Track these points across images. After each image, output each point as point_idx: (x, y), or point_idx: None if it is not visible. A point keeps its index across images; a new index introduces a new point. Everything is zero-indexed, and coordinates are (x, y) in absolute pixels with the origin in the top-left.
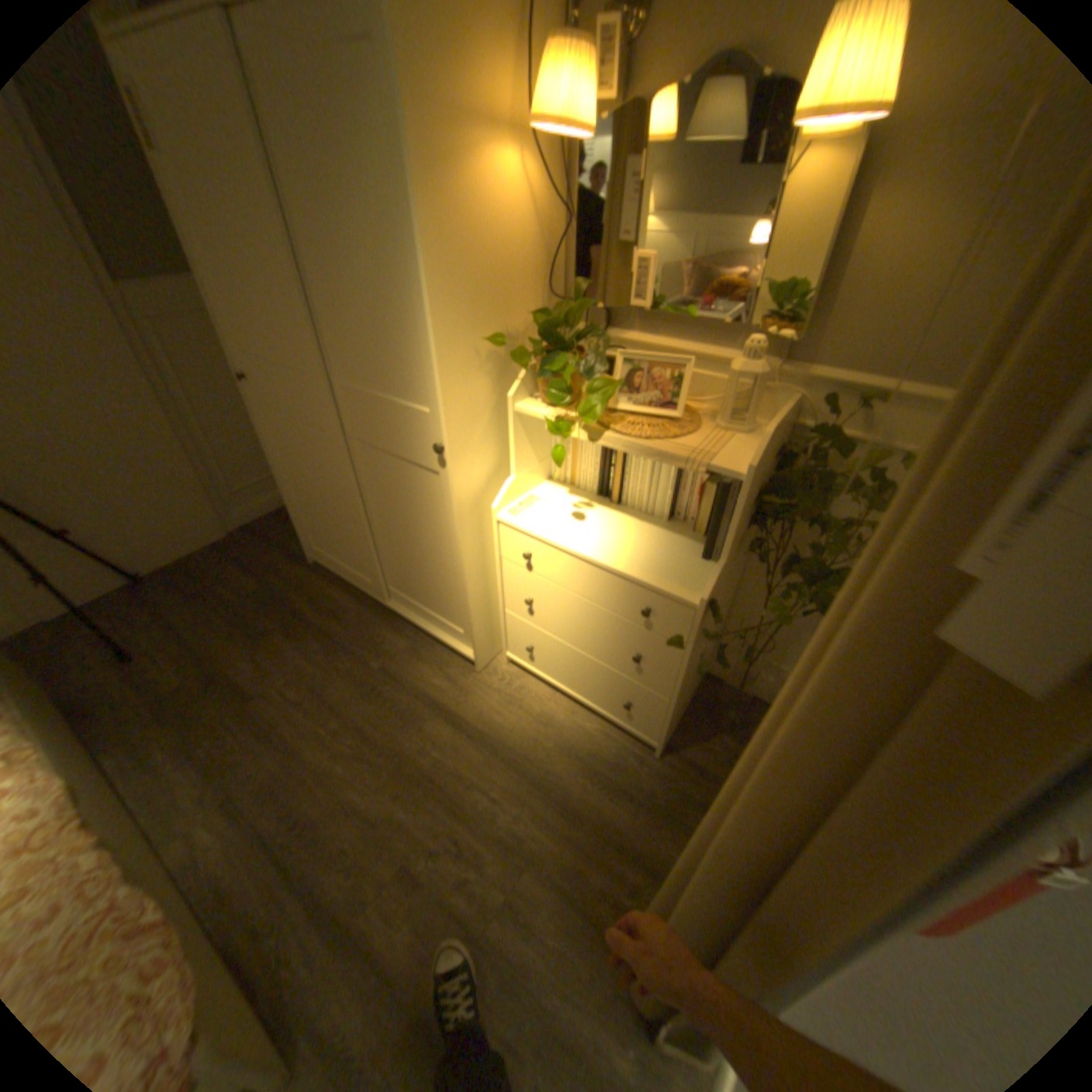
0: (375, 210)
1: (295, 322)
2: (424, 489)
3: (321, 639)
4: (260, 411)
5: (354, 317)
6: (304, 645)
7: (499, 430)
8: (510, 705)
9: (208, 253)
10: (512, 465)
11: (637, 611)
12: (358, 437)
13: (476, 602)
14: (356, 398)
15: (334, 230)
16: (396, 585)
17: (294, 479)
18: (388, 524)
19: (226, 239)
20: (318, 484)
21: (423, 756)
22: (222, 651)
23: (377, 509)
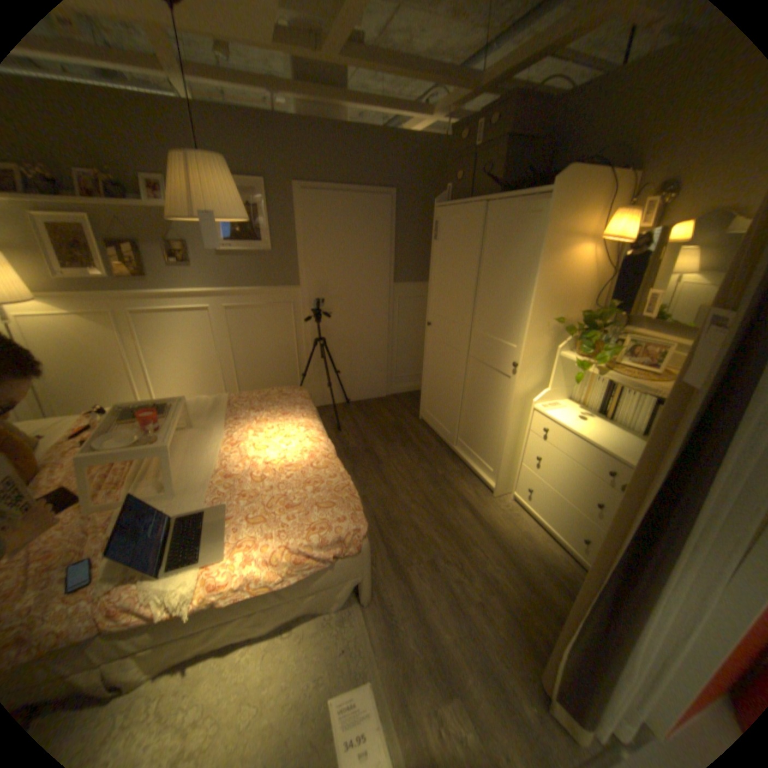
0: (520, 265)
1: (465, 304)
2: (498, 385)
3: (416, 452)
4: (429, 340)
5: (493, 304)
6: (408, 451)
7: (547, 364)
8: (508, 520)
9: (438, 275)
10: (550, 383)
11: (606, 474)
12: (473, 356)
13: (506, 452)
14: (480, 338)
15: (499, 271)
16: (462, 438)
17: (430, 374)
18: (471, 402)
19: (448, 271)
20: (442, 377)
21: (453, 521)
22: (373, 441)
23: (468, 393)
